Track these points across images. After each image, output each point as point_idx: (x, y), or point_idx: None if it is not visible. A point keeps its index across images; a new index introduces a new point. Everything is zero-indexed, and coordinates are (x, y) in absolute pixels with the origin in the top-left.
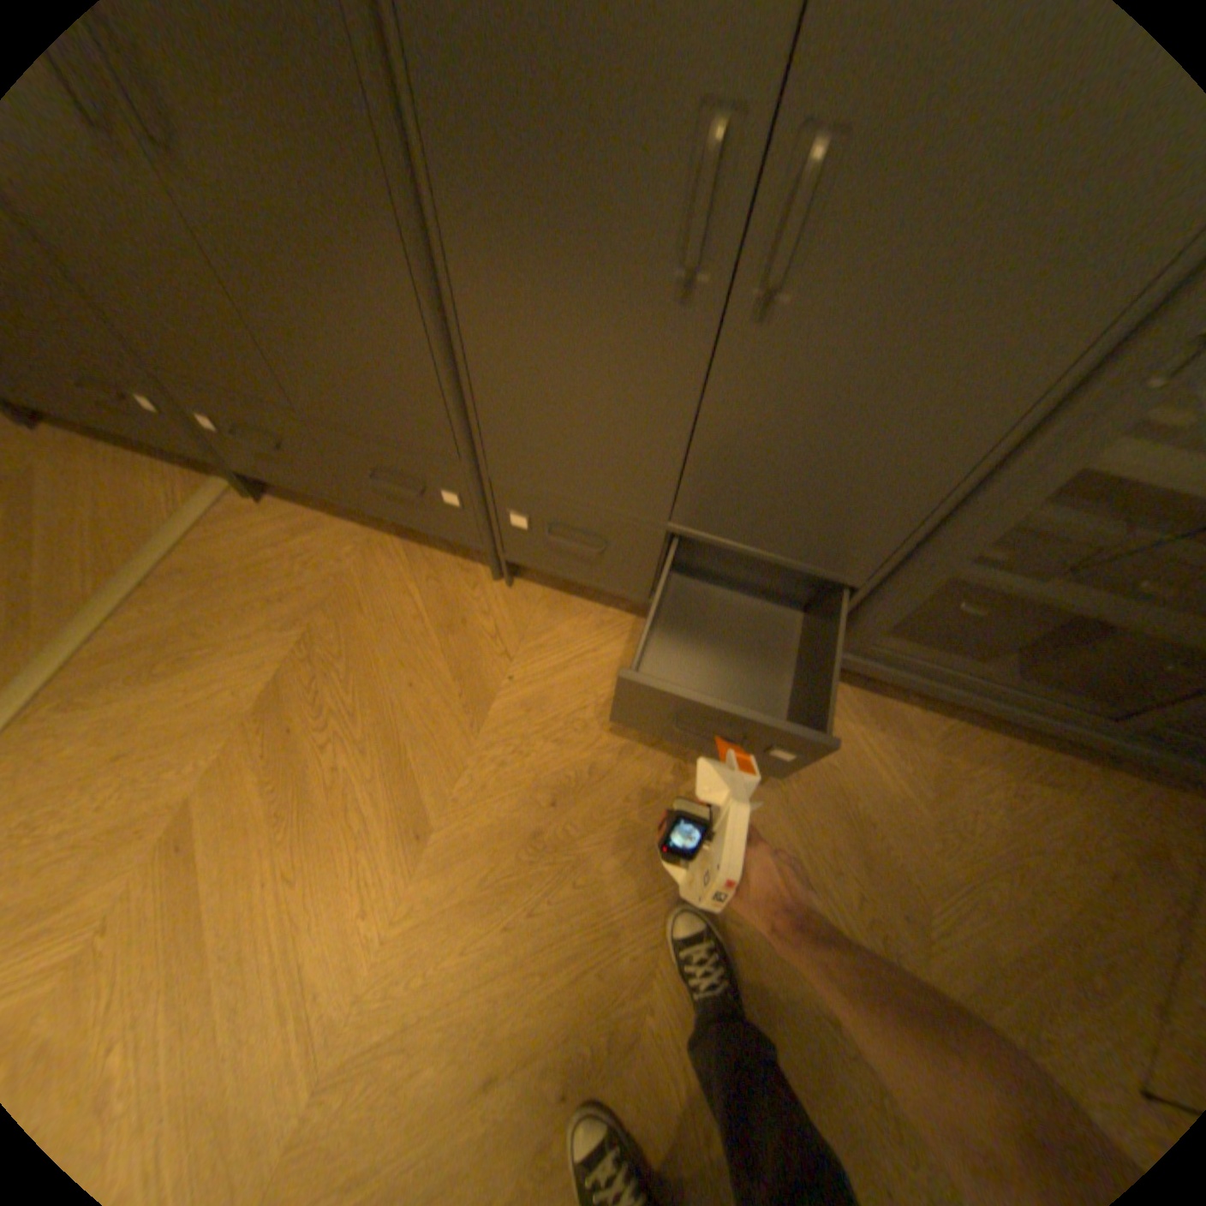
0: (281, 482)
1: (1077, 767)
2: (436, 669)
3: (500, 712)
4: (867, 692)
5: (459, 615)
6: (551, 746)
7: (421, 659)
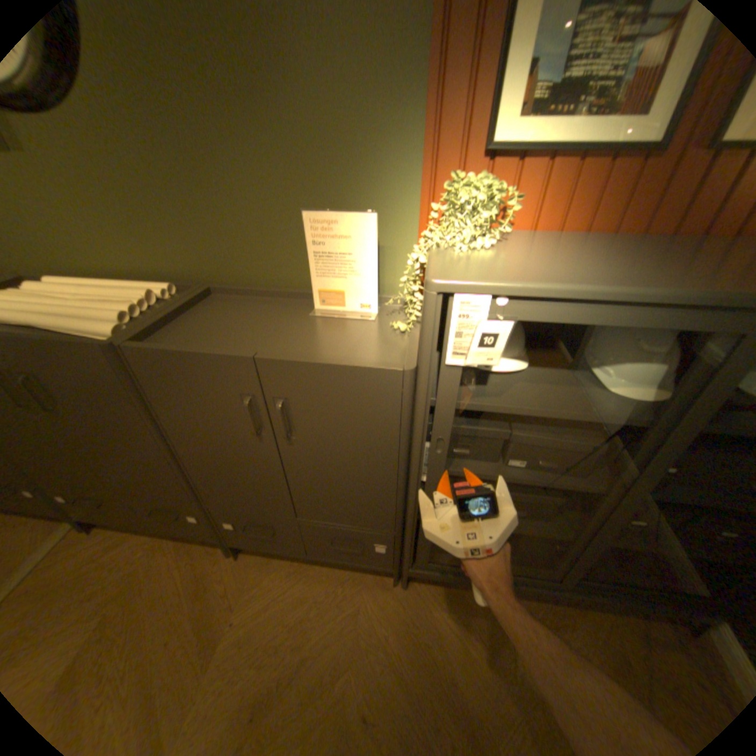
0: (101, 523)
1: (566, 613)
2: (183, 630)
3: (221, 653)
4: (443, 588)
5: (202, 587)
6: (252, 672)
7: (174, 624)
